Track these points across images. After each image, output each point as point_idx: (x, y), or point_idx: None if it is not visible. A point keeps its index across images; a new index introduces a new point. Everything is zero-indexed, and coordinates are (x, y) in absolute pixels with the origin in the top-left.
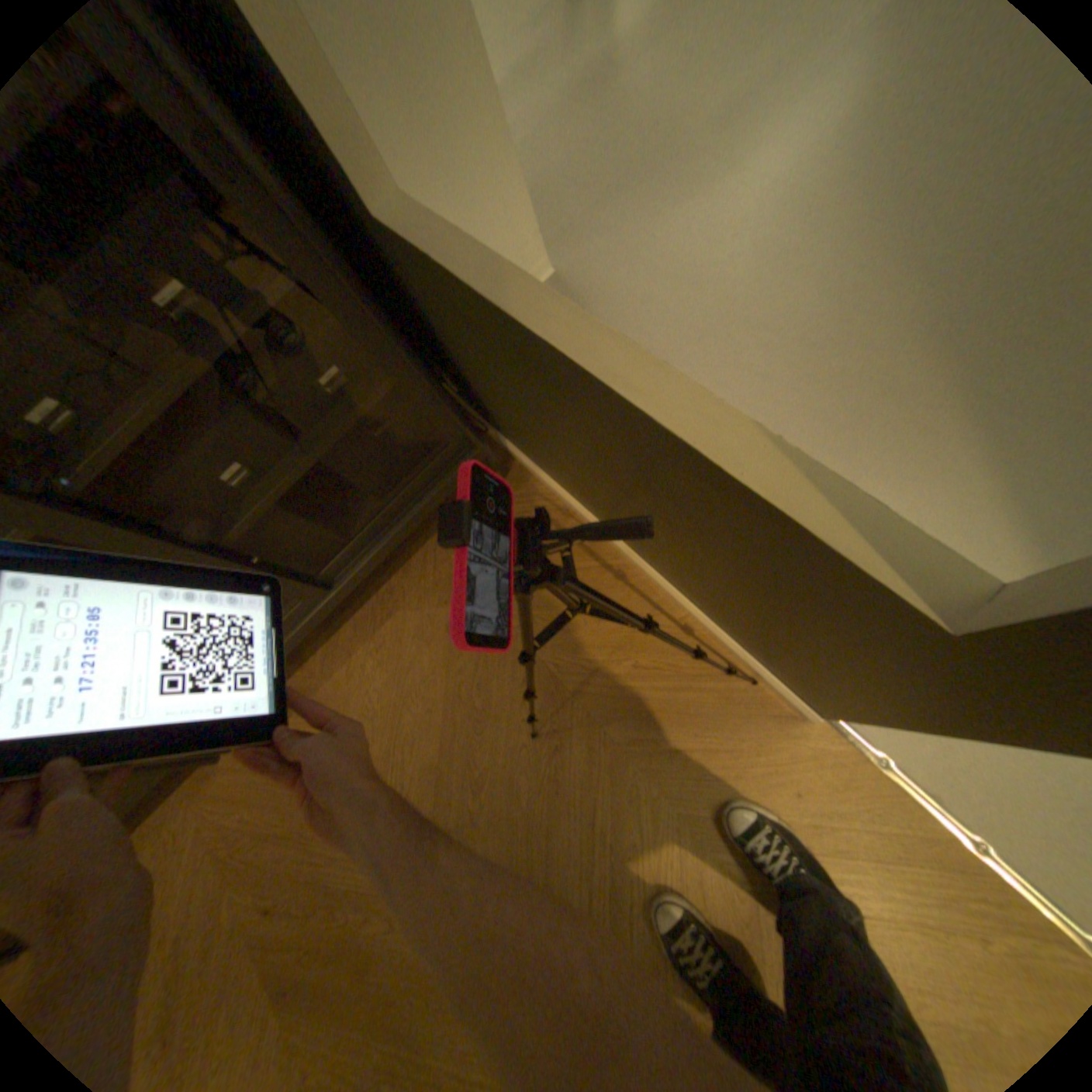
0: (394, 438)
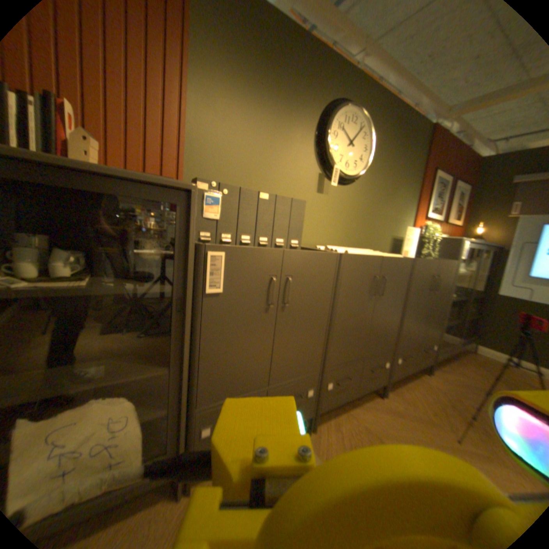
0: (466, 329)
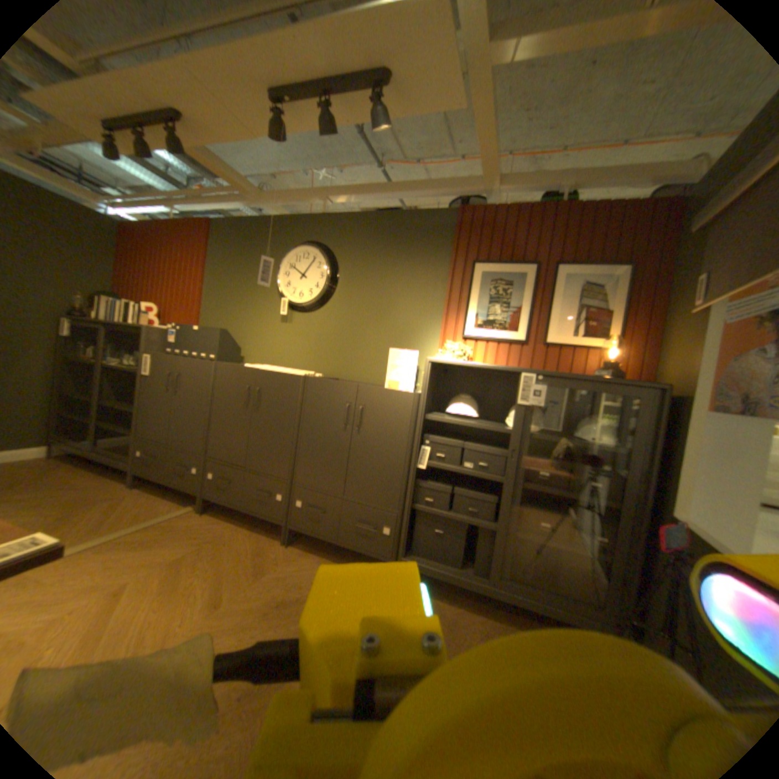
0: (593, 585)
